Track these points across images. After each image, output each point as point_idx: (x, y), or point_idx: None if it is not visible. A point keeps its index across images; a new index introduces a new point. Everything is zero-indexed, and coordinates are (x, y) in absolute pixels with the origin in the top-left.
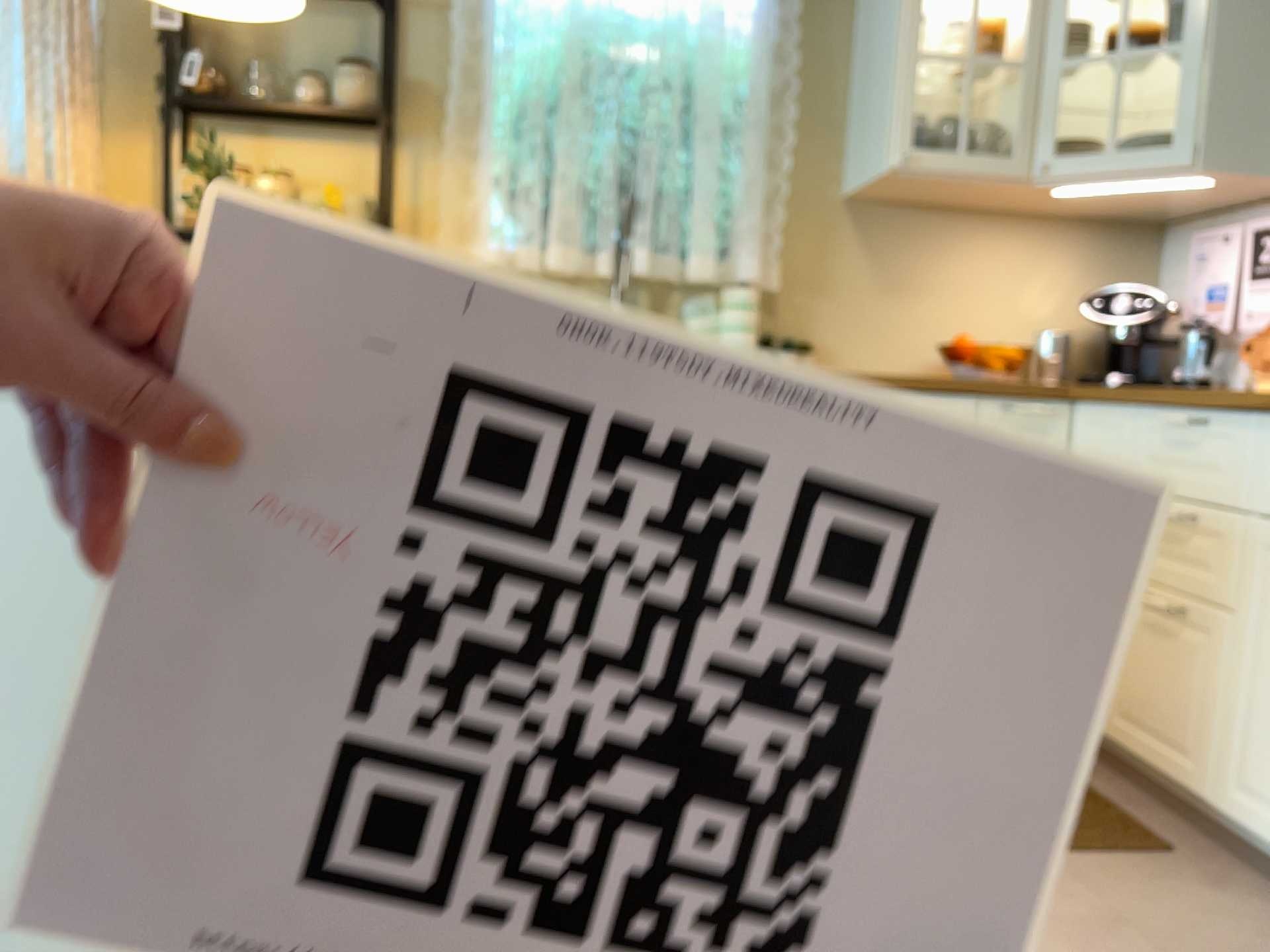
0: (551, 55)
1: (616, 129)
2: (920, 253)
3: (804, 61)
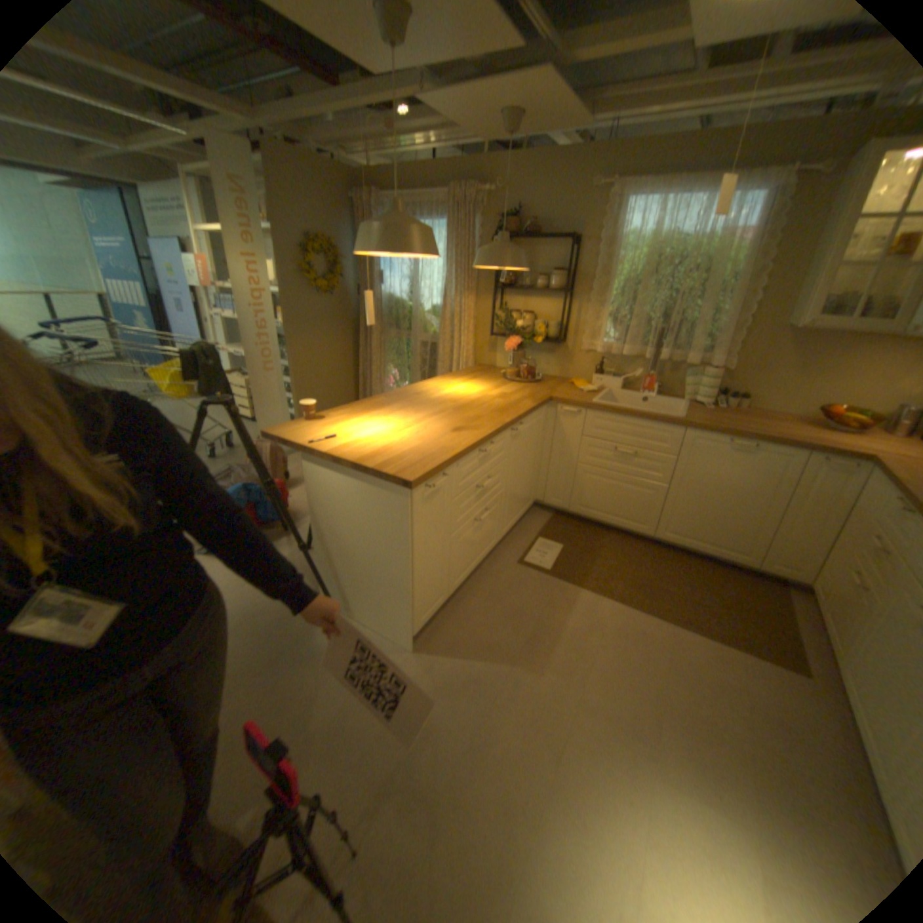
0: (642, 258)
1: (666, 291)
2: (832, 354)
3: (782, 251)
